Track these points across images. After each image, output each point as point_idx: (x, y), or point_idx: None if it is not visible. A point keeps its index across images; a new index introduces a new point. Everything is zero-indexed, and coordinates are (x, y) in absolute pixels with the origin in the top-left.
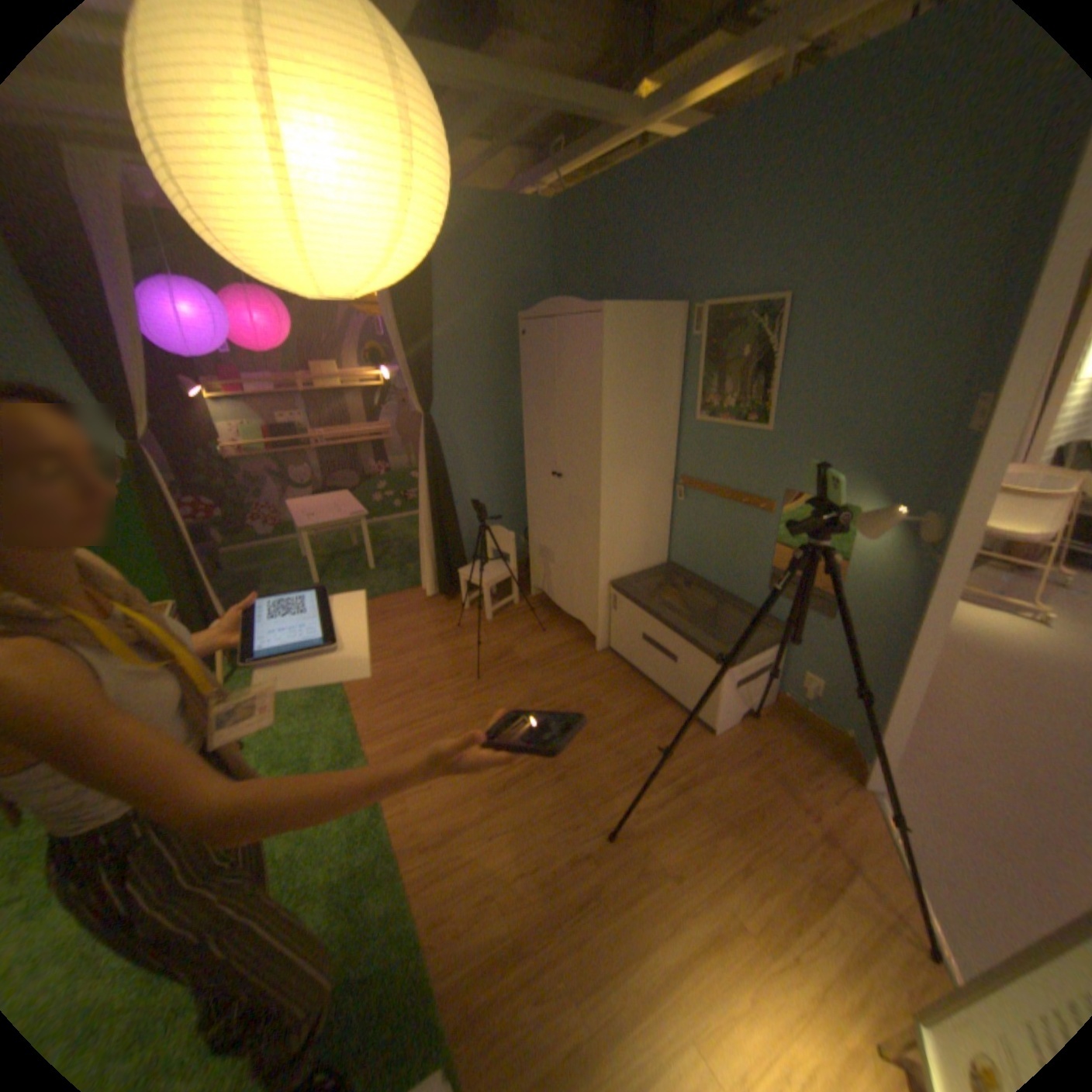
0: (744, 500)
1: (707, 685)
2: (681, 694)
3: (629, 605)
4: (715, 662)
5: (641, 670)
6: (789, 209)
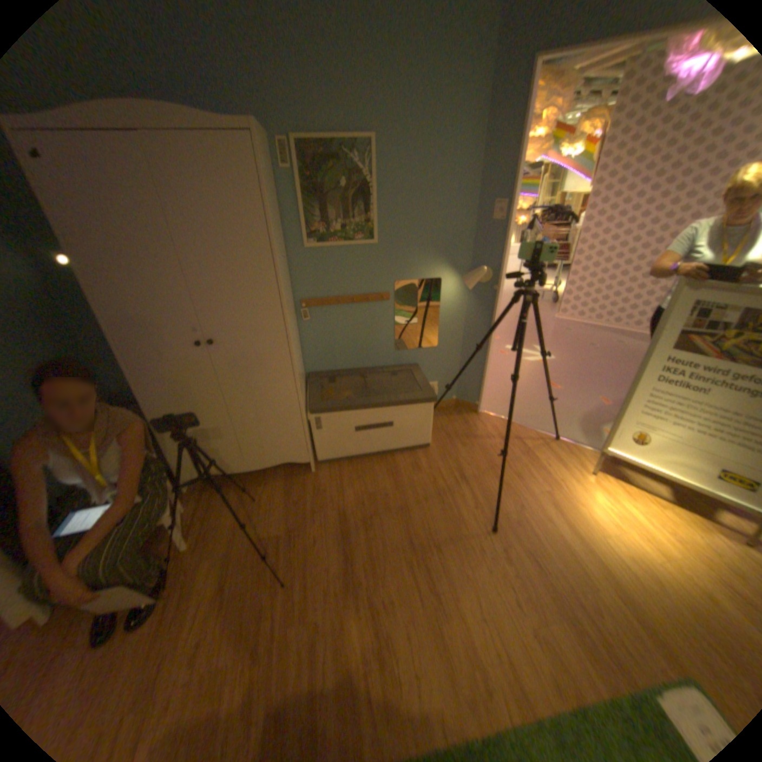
0: (366, 298)
1: (421, 420)
2: (400, 440)
3: (339, 413)
4: (428, 401)
5: (359, 452)
6: (355, 58)
